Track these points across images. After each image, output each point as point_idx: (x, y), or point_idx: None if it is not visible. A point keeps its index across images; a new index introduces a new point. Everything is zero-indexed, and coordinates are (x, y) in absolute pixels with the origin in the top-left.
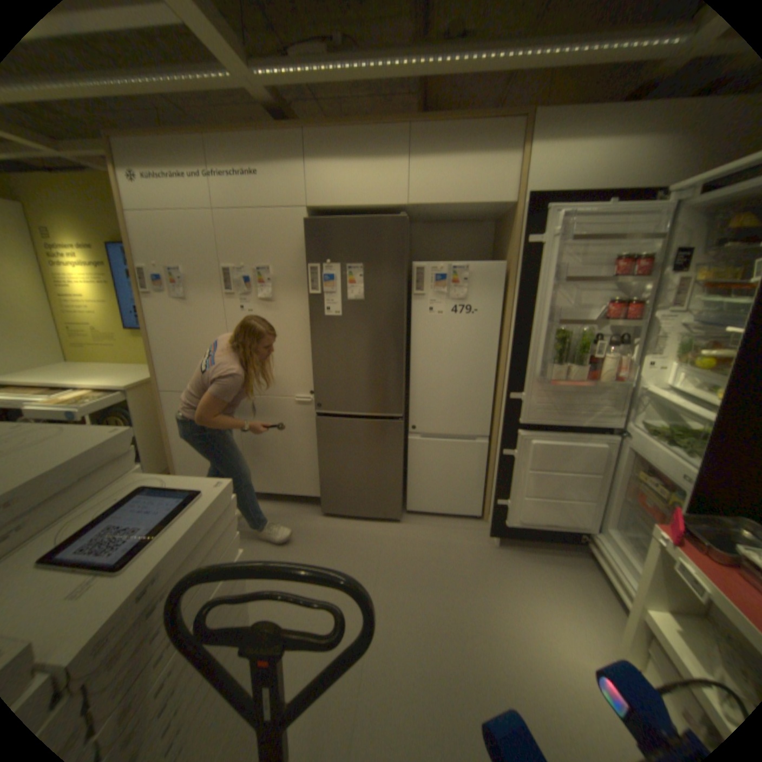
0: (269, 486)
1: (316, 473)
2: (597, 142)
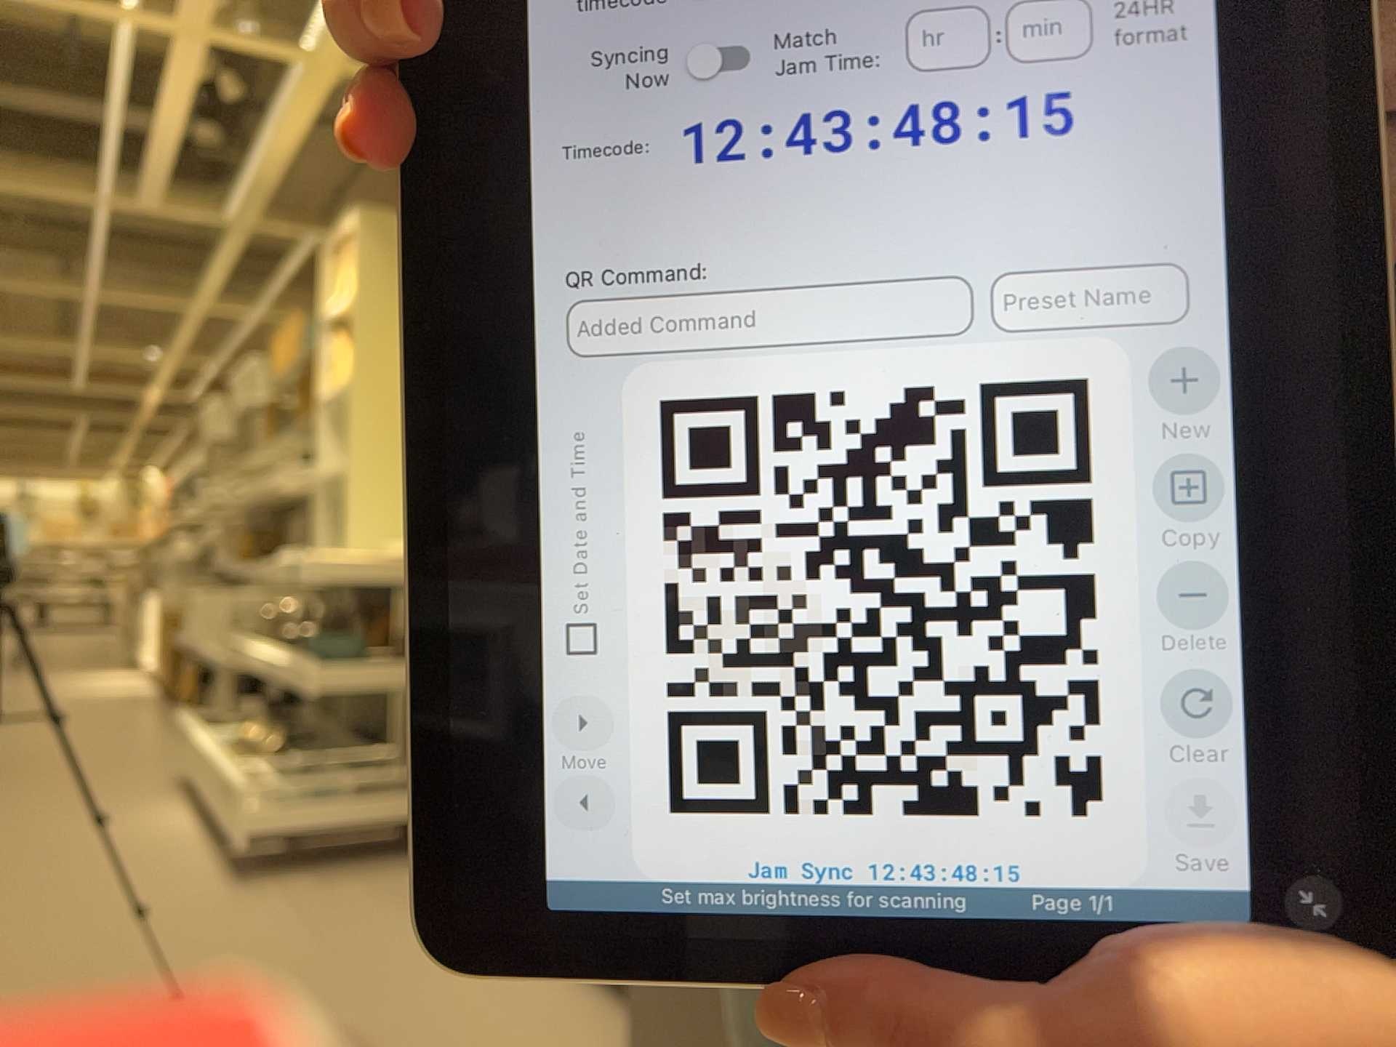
0: None
1: None
2: None
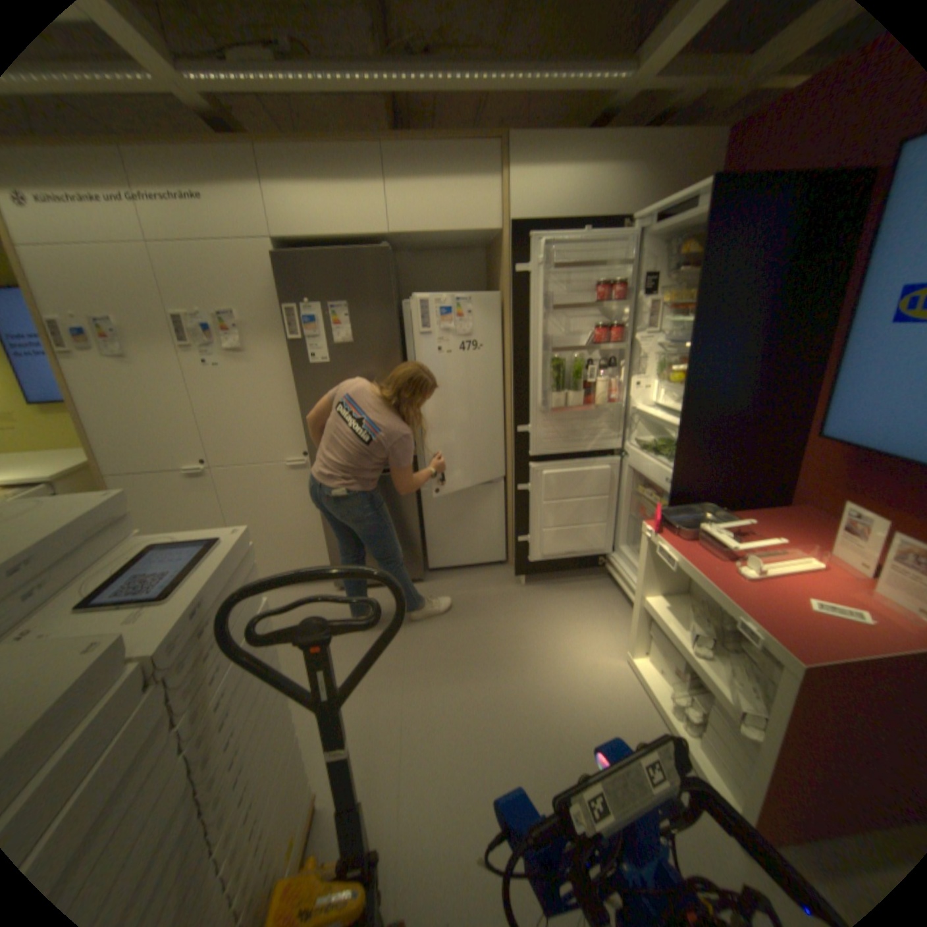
0: (268, 570)
1: (322, 545)
2: (570, 168)
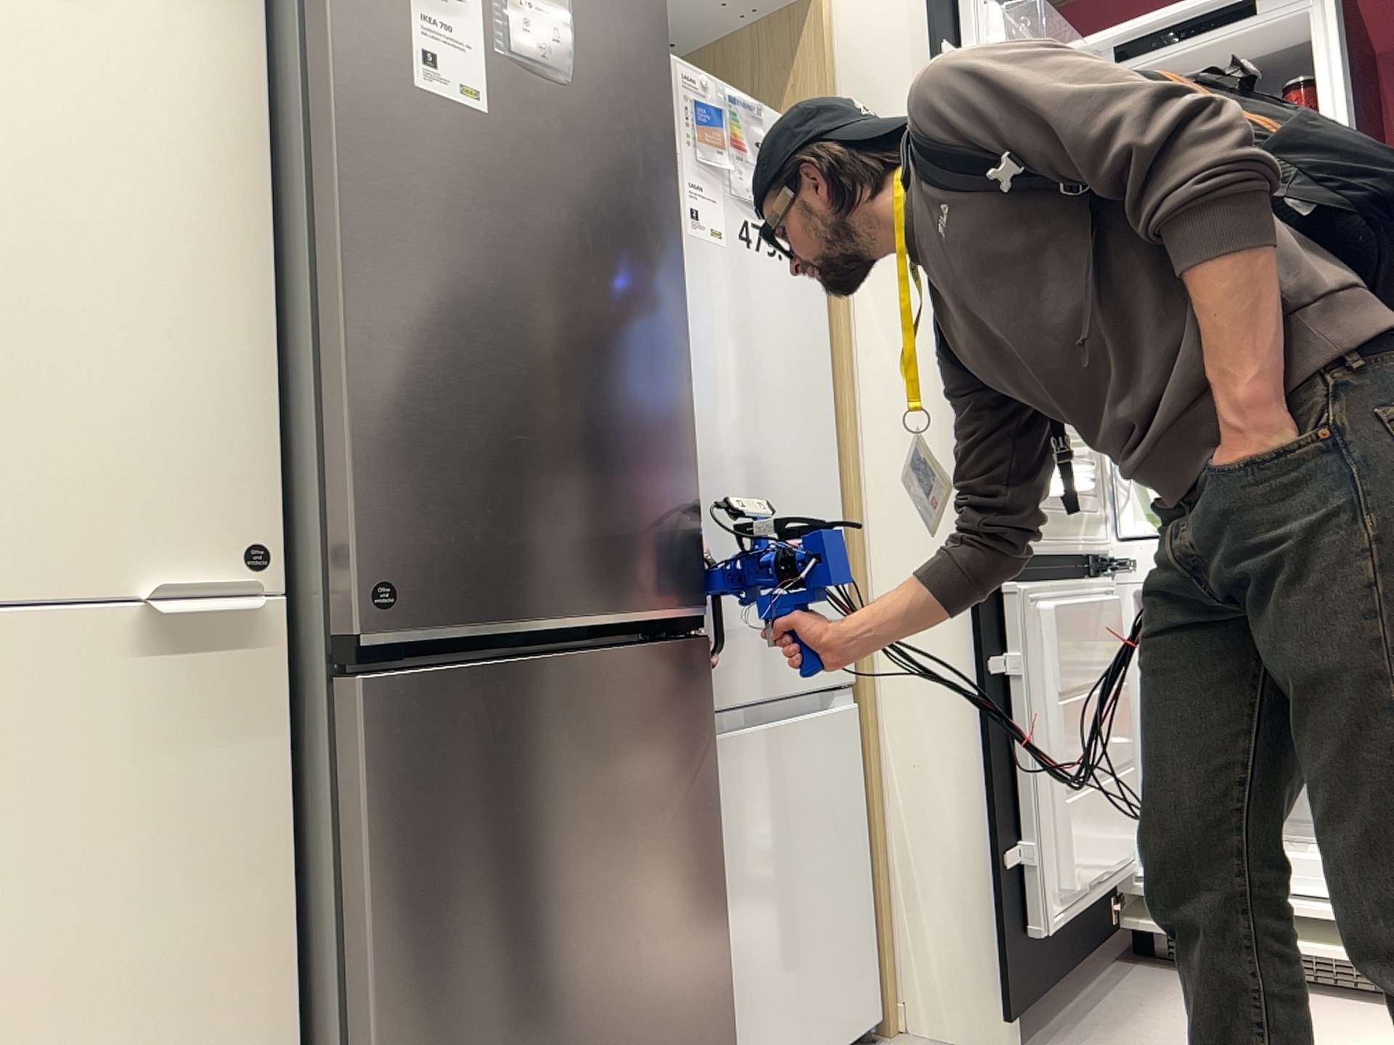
0: None
1: None
2: None
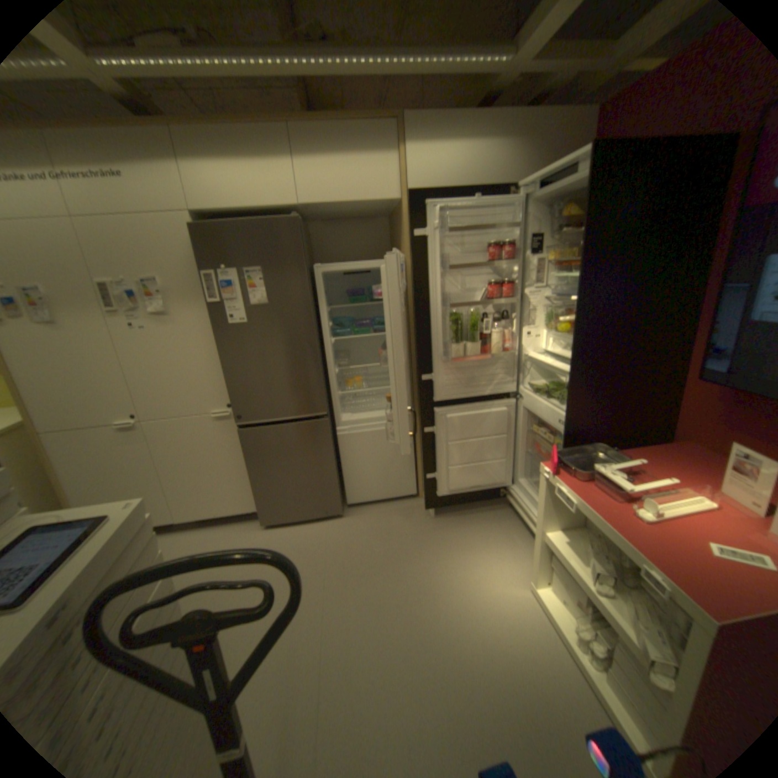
0: (198, 513)
1: (248, 488)
2: (460, 144)
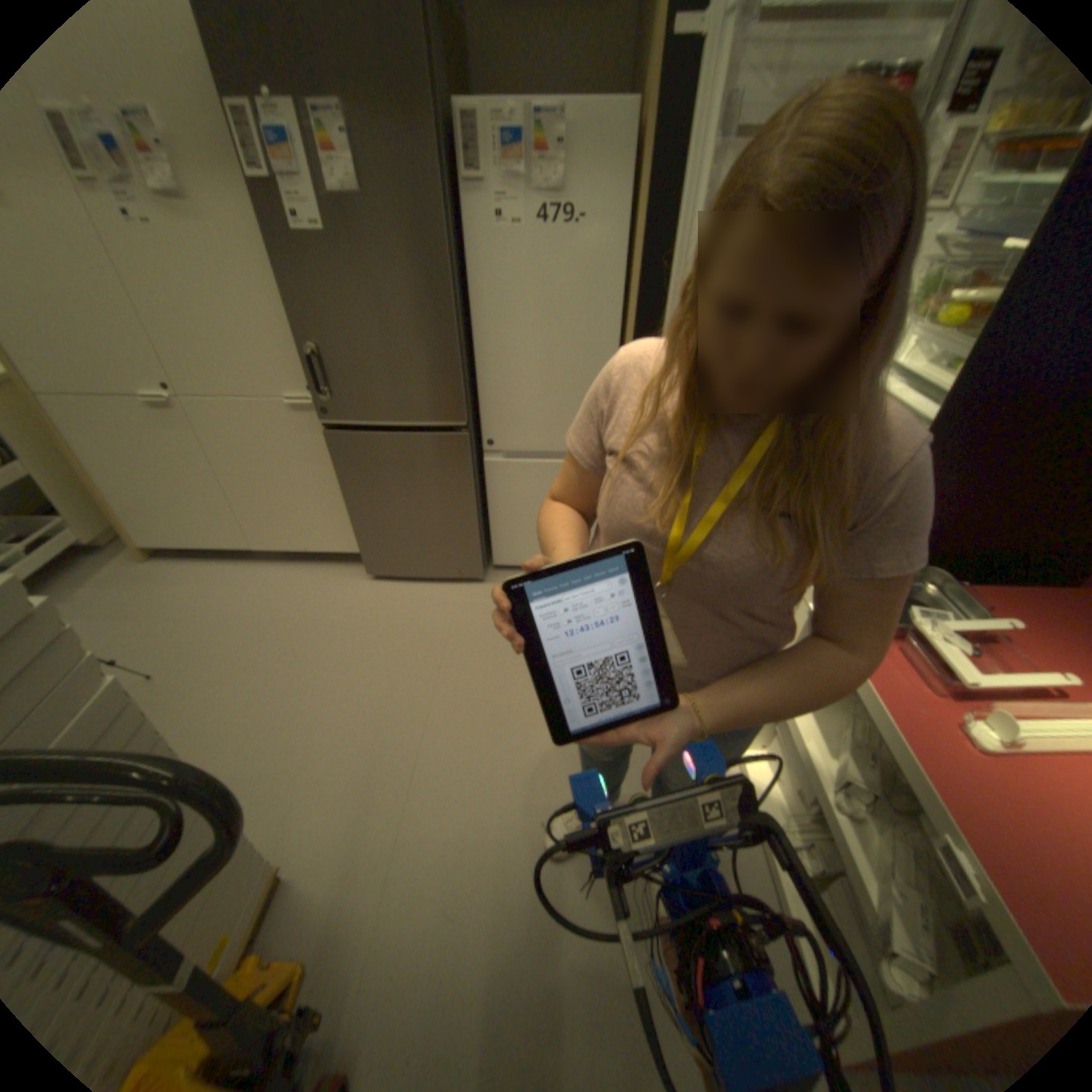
0: (283, 542)
1: (349, 519)
2: None
